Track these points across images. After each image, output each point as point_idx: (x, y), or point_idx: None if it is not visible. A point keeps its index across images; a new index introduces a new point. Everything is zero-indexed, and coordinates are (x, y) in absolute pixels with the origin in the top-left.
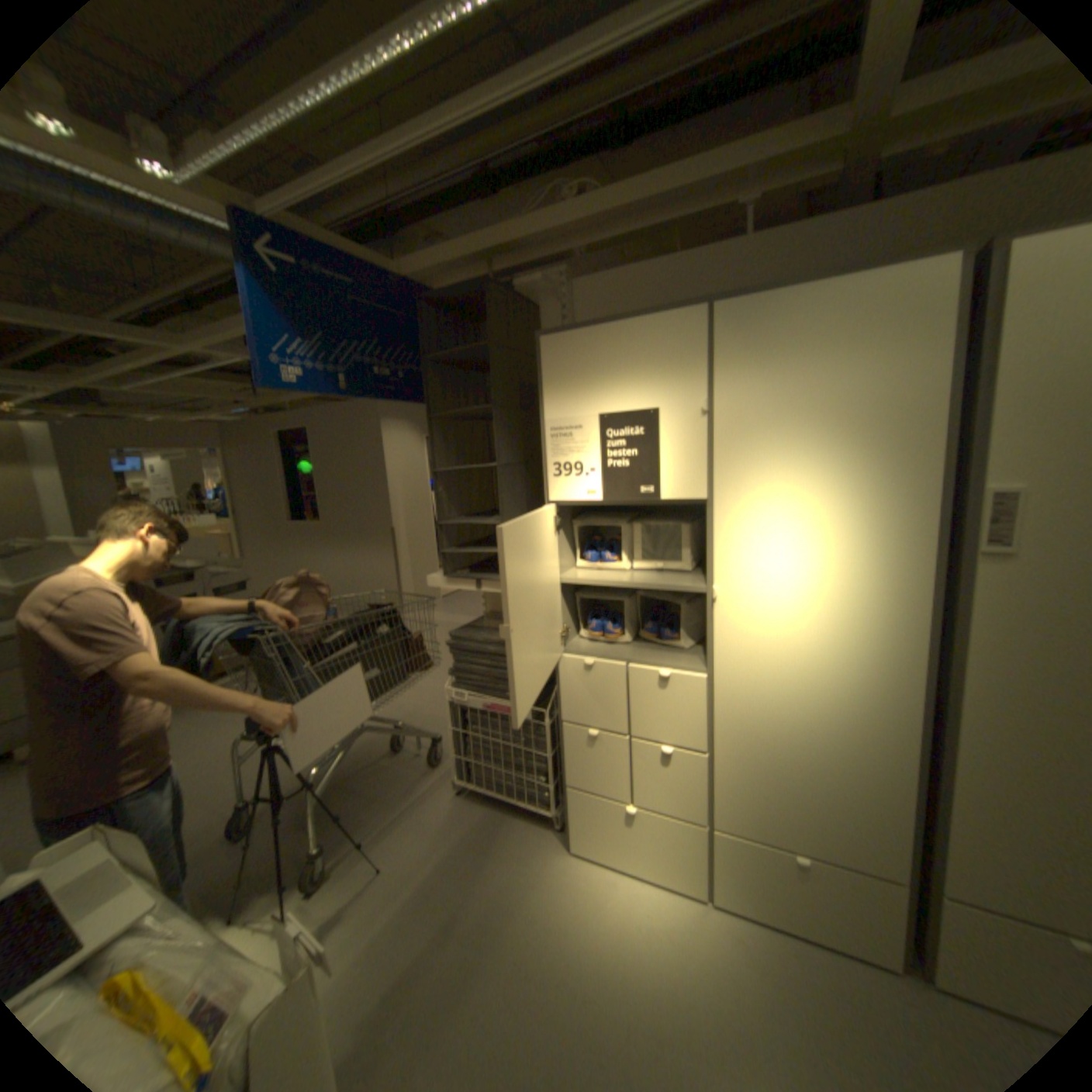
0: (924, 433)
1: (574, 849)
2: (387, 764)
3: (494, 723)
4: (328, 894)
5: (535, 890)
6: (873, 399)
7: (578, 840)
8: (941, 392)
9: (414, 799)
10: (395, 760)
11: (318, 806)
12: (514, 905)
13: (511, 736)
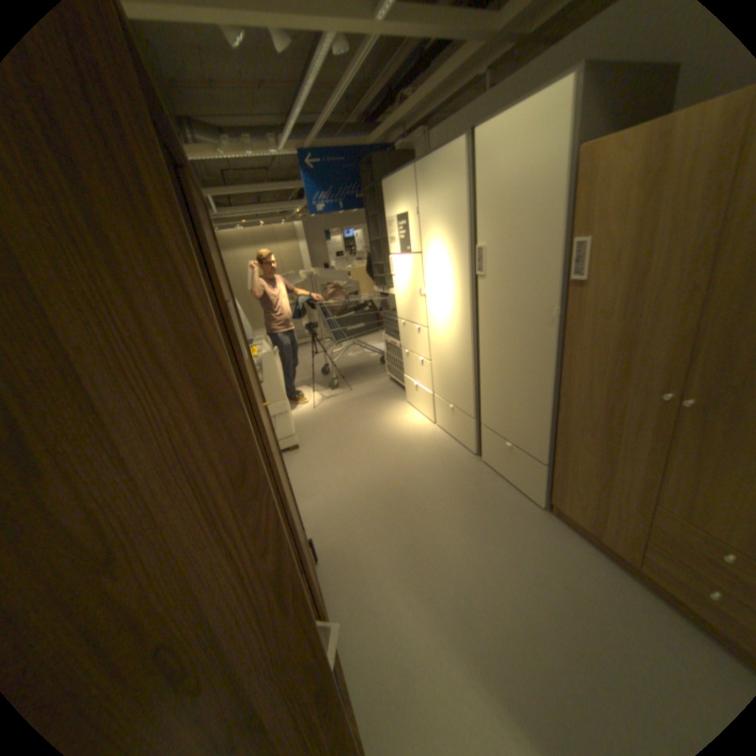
0: (462, 222)
1: (408, 399)
2: (377, 367)
3: (393, 349)
4: (337, 391)
5: (388, 406)
6: (450, 206)
7: (408, 395)
8: (464, 202)
9: (377, 378)
10: (380, 367)
11: (349, 373)
12: (379, 407)
13: (397, 355)
